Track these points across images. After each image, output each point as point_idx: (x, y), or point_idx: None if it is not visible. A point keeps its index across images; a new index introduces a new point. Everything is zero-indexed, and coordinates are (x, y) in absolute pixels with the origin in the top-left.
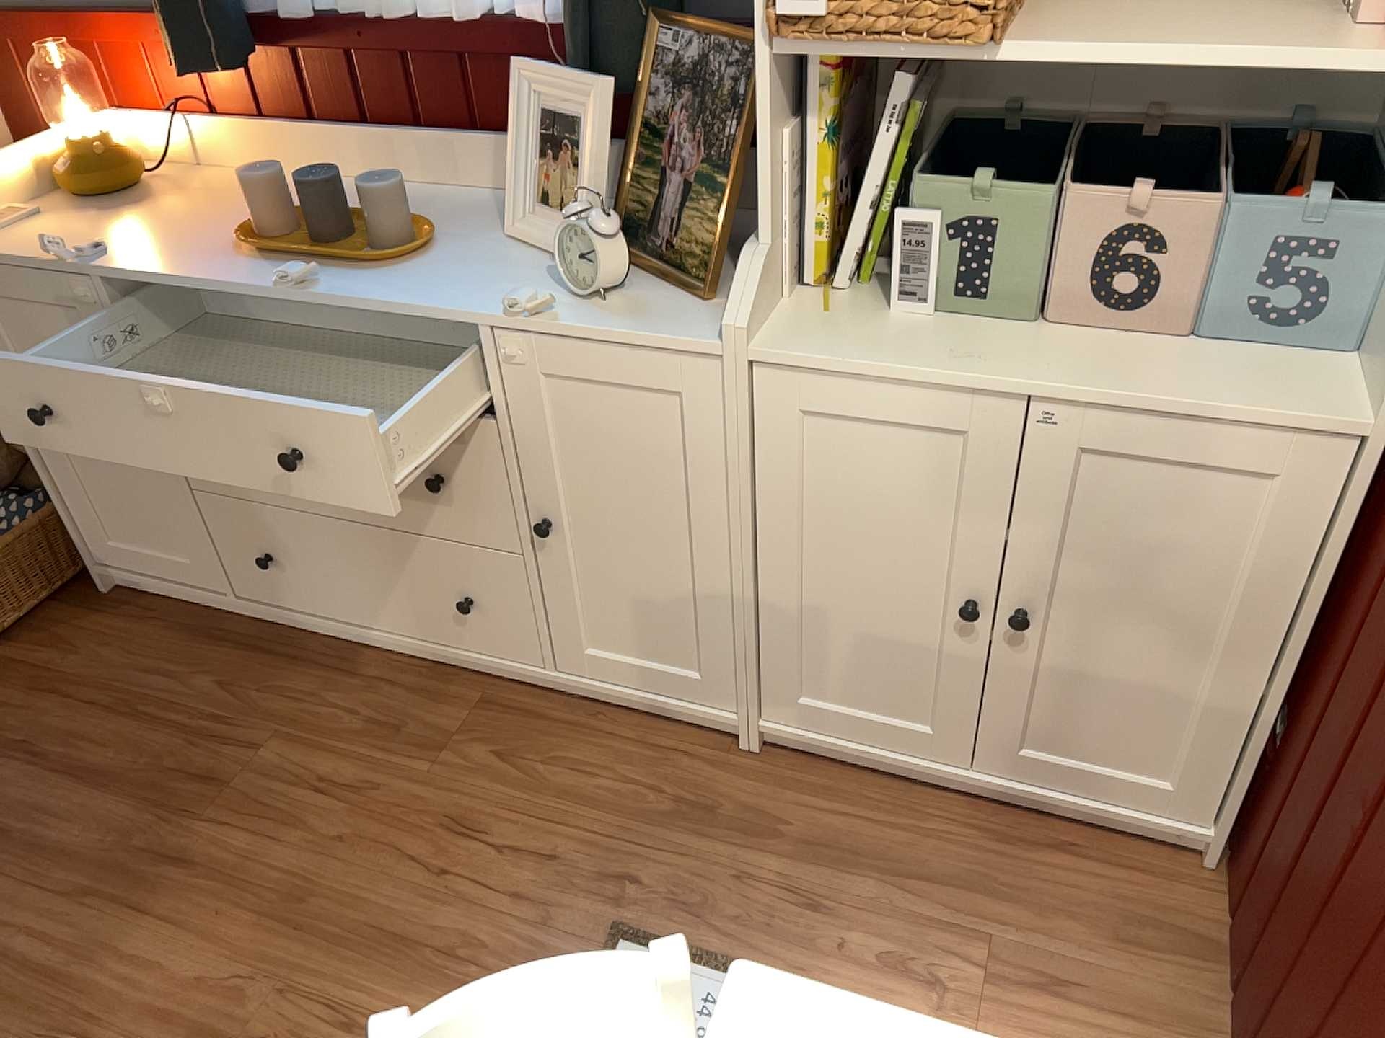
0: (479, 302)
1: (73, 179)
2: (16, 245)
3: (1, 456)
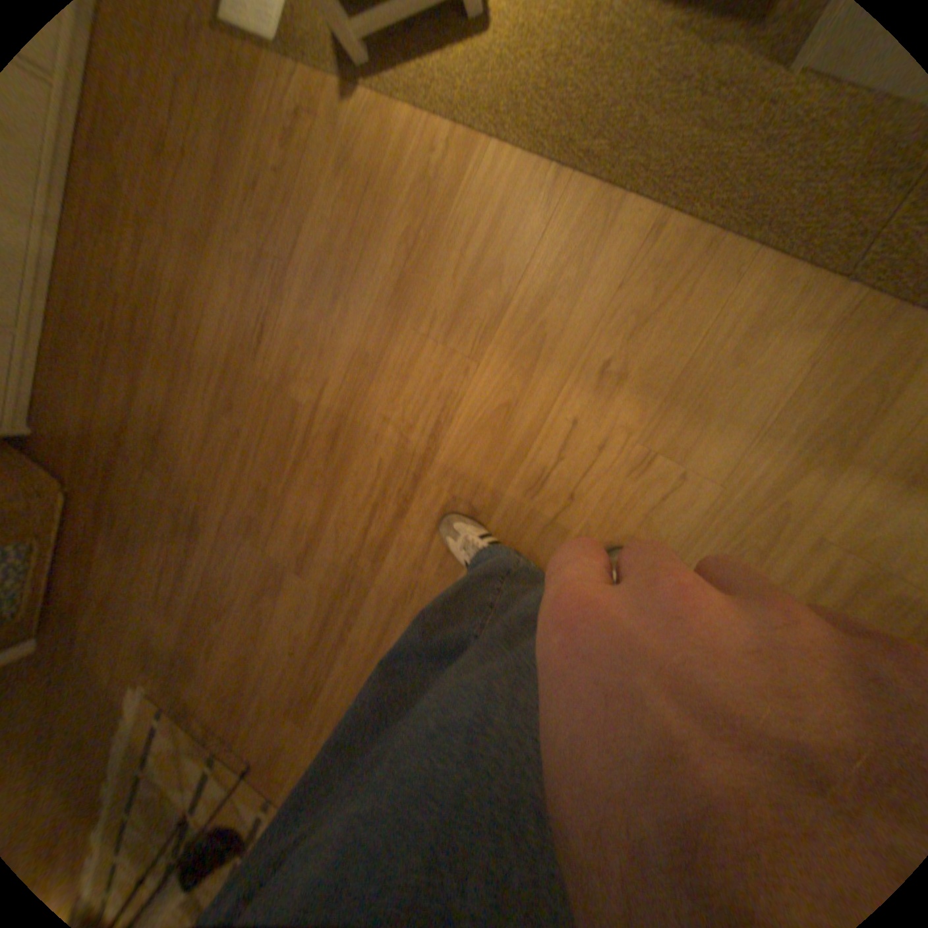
0: None
1: None
2: None
3: None
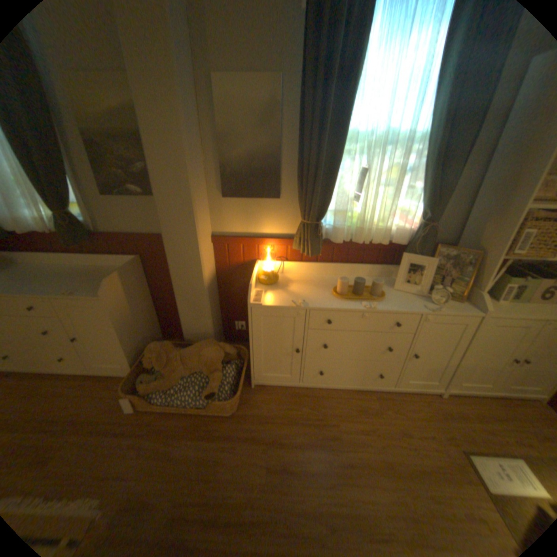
0: (416, 307)
1: (263, 278)
2: (267, 300)
3: (221, 355)
